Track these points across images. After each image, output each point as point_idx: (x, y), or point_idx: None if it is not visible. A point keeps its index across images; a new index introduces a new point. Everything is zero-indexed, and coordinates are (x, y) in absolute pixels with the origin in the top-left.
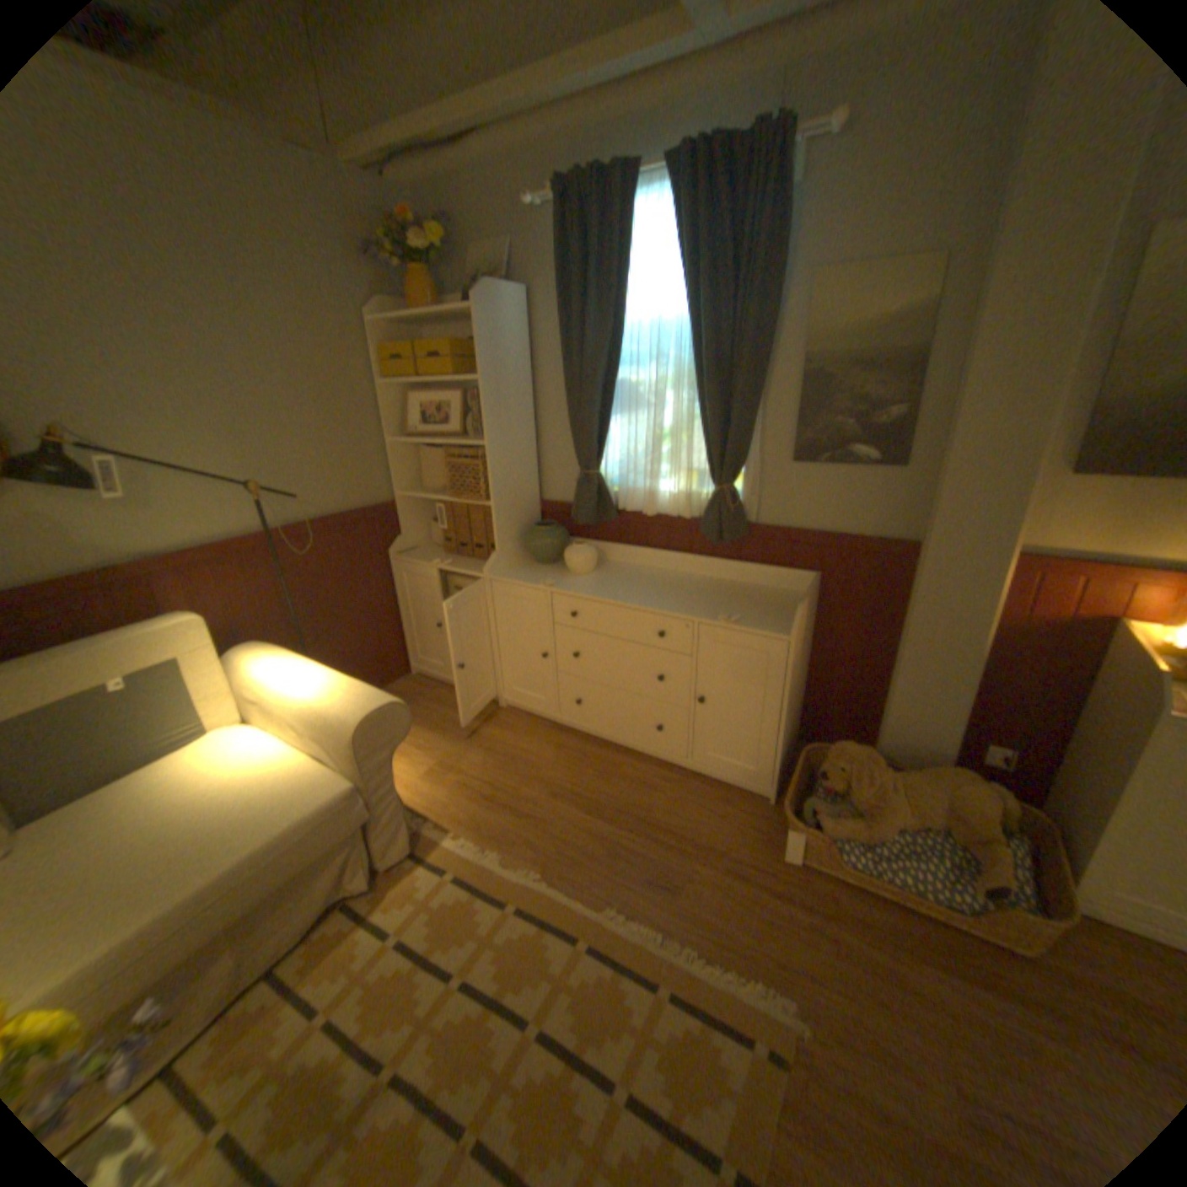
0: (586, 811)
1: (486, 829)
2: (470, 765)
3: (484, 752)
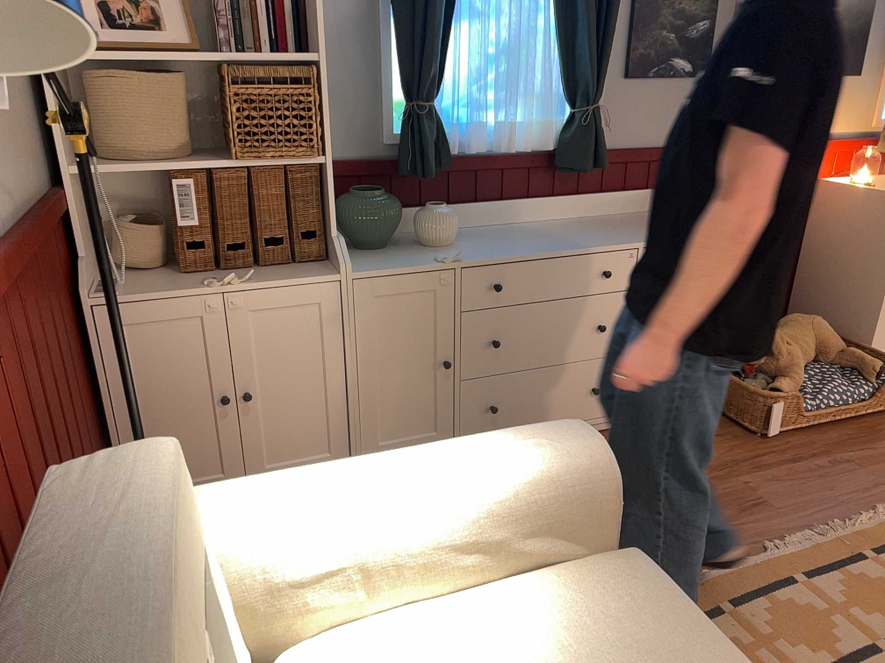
0: None
1: None
2: None
3: None
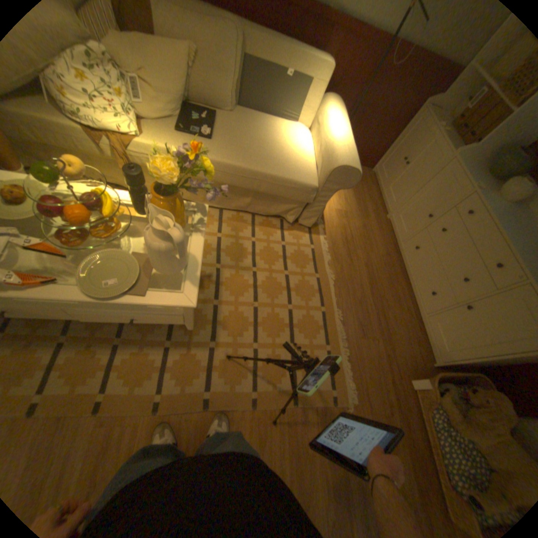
0: (370, 283)
1: (336, 249)
2: (353, 225)
3: (362, 226)
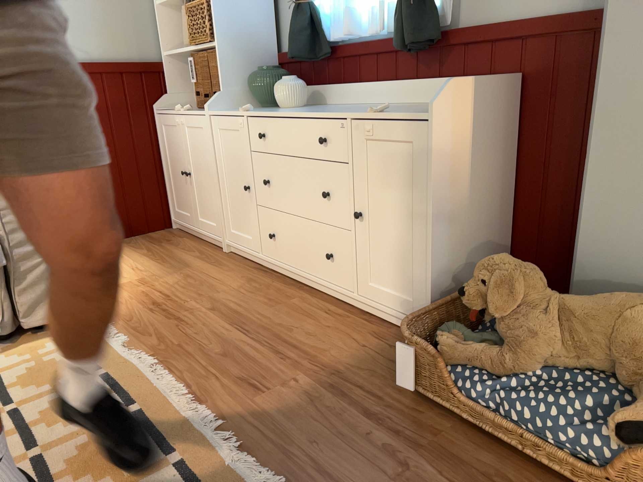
0: (232, 322)
1: (137, 321)
2: (164, 283)
3: (183, 276)
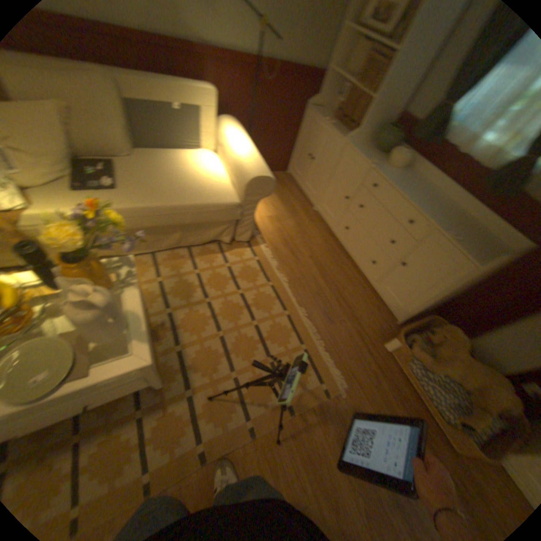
0: (320, 272)
1: (280, 252)
2: (288, 225)
3: (296, 224)
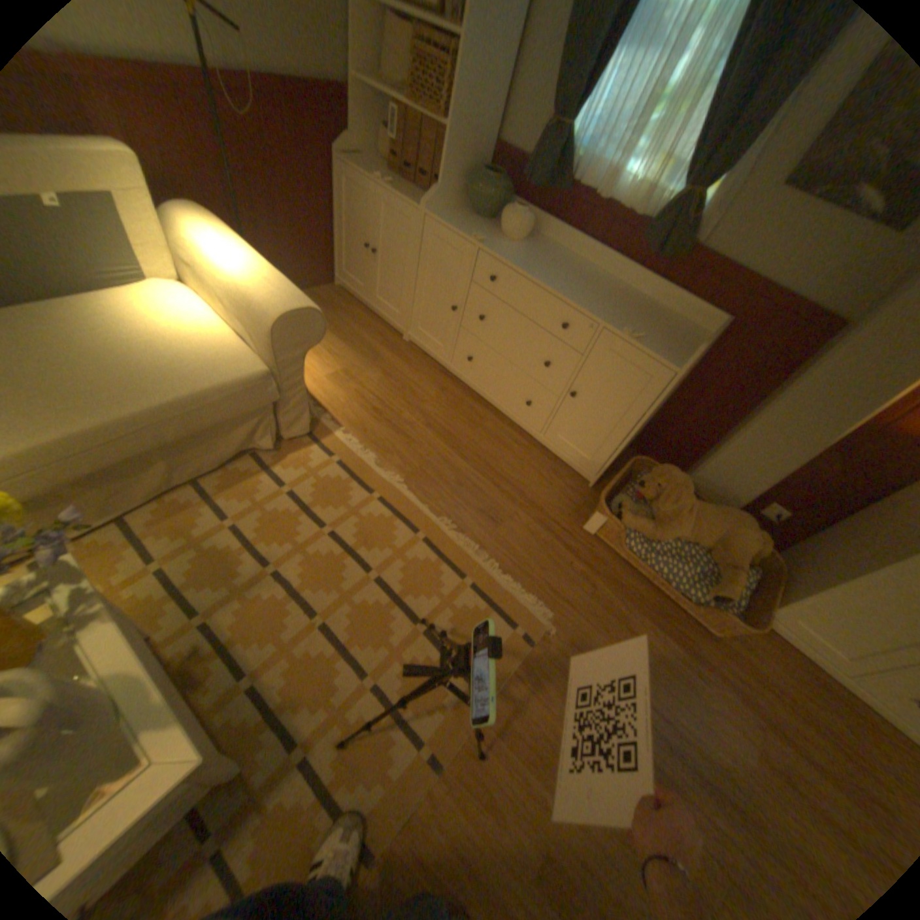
0: (450, 446)
1: (371, 434)
2: (368, 381)
3: (382, 374)
